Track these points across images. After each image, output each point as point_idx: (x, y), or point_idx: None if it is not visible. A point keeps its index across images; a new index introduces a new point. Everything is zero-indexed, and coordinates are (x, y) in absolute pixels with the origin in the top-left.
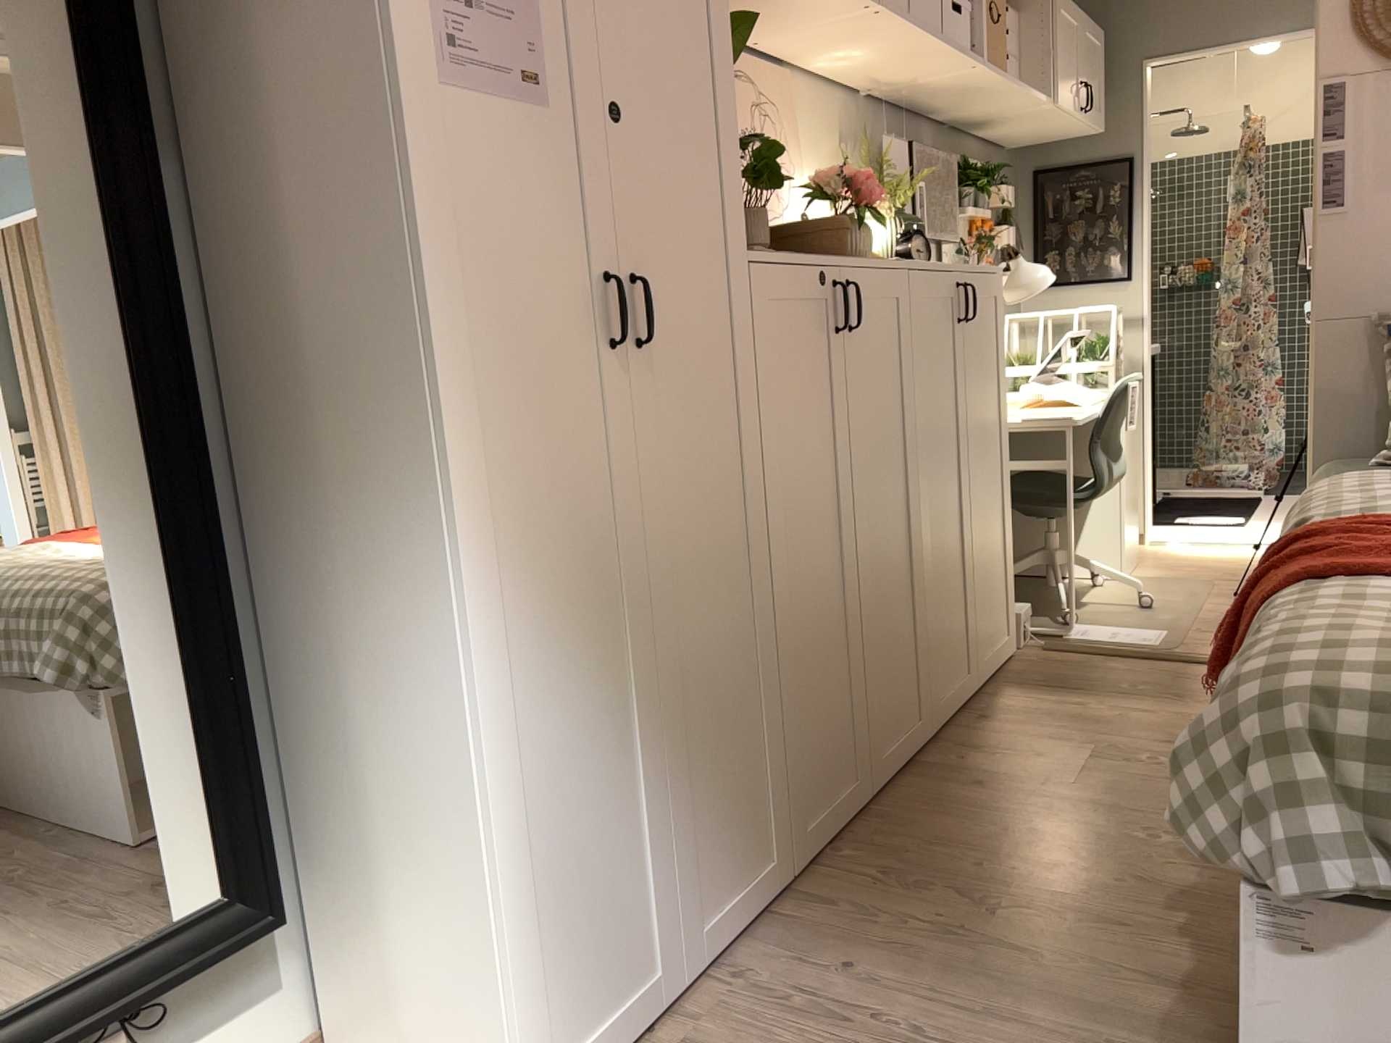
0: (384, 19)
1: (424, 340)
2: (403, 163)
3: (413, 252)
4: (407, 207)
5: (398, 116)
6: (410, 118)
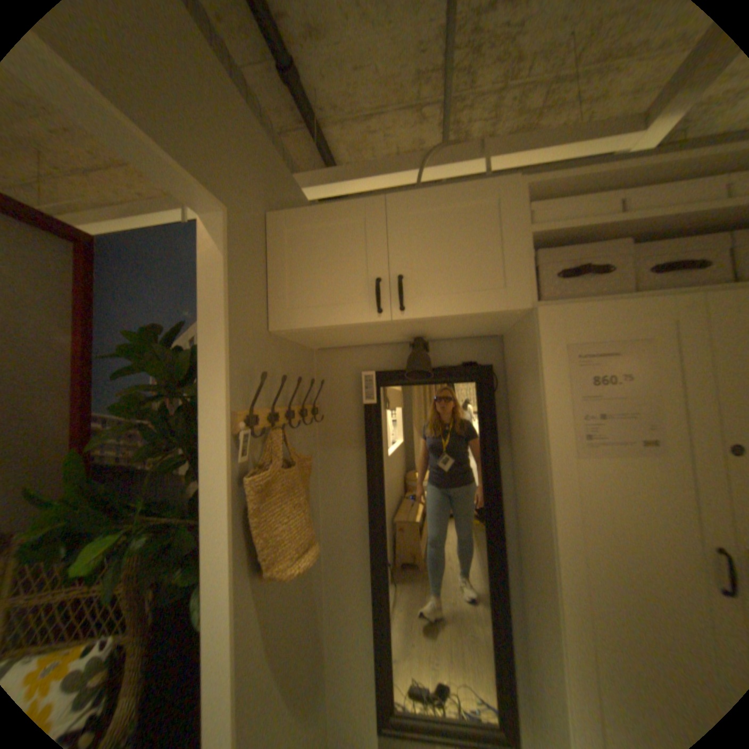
0: (550, 439)
1: (562, 579)
2: (556, 500)
3: (559, 538)
4: (557, 518)
5: (554, 479)
6: (562, 479)
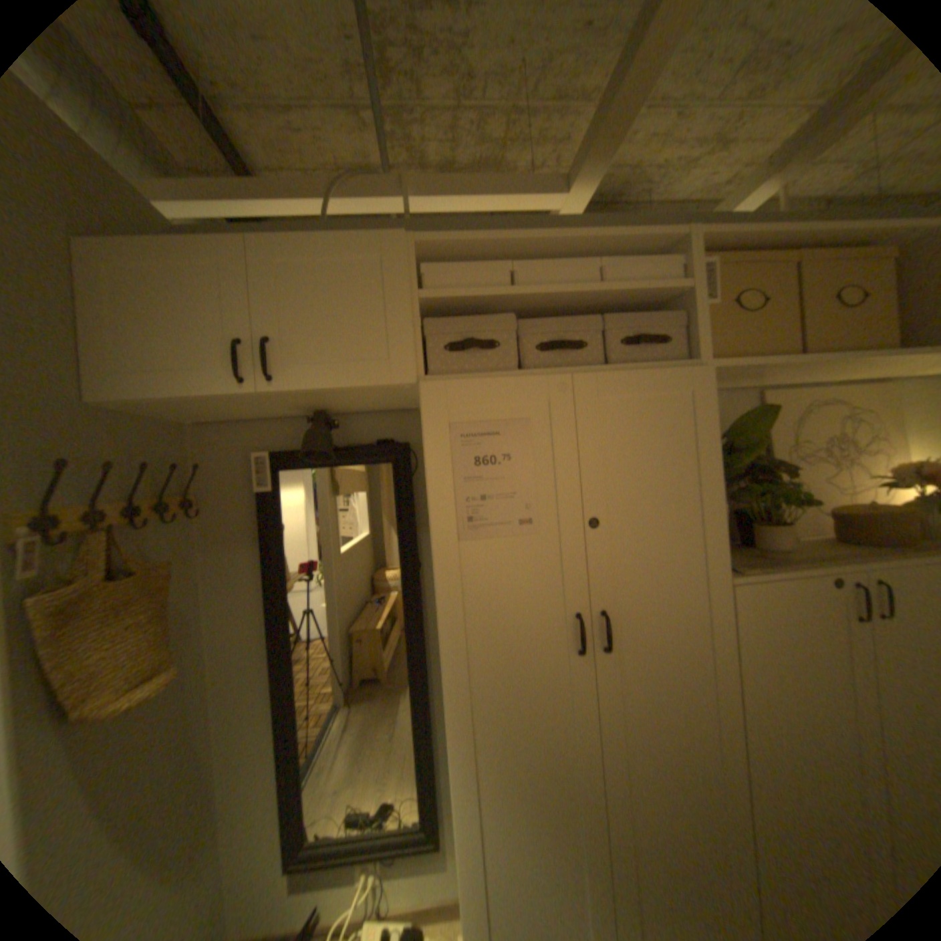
0: (432, 523)
1: (443, 664)
2: (437, 585)
3: (440, 624)
4: (438, 604)
5: (435, 565)
6: (443, 563)
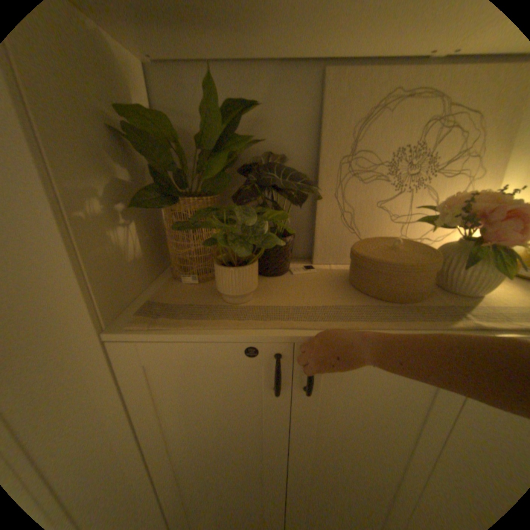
0: None
1: None
2: None
3: None
4: None
5: None
6: None
